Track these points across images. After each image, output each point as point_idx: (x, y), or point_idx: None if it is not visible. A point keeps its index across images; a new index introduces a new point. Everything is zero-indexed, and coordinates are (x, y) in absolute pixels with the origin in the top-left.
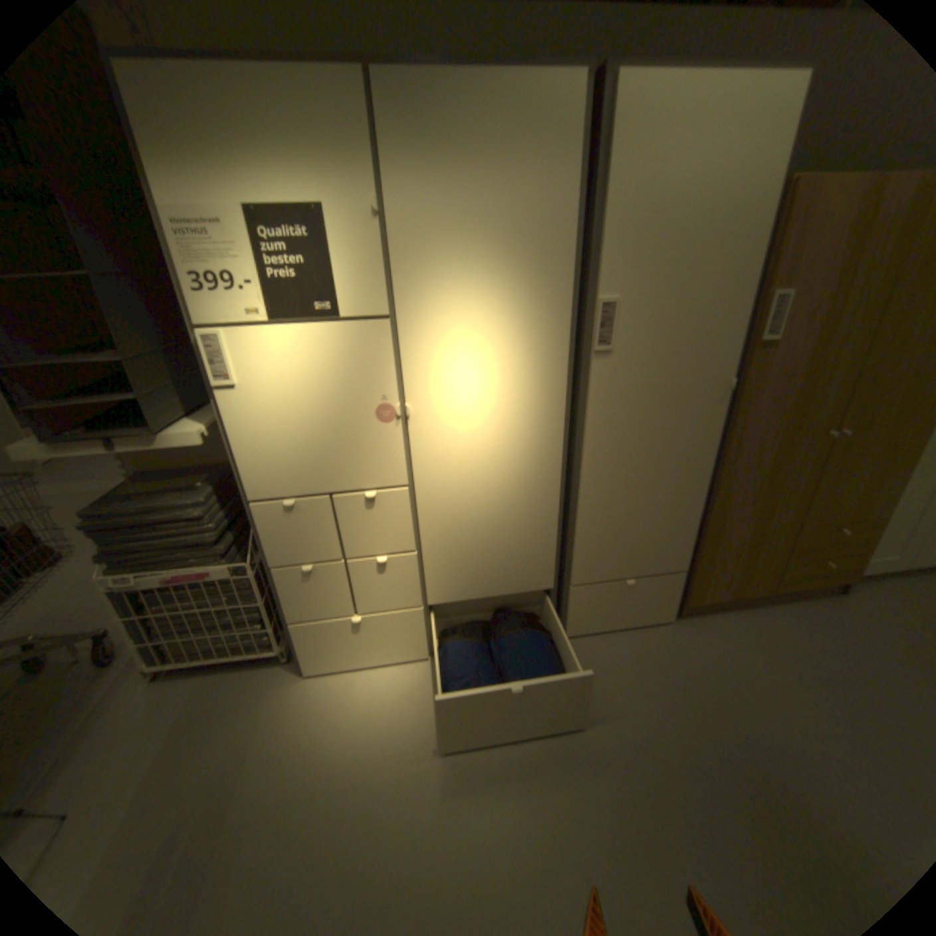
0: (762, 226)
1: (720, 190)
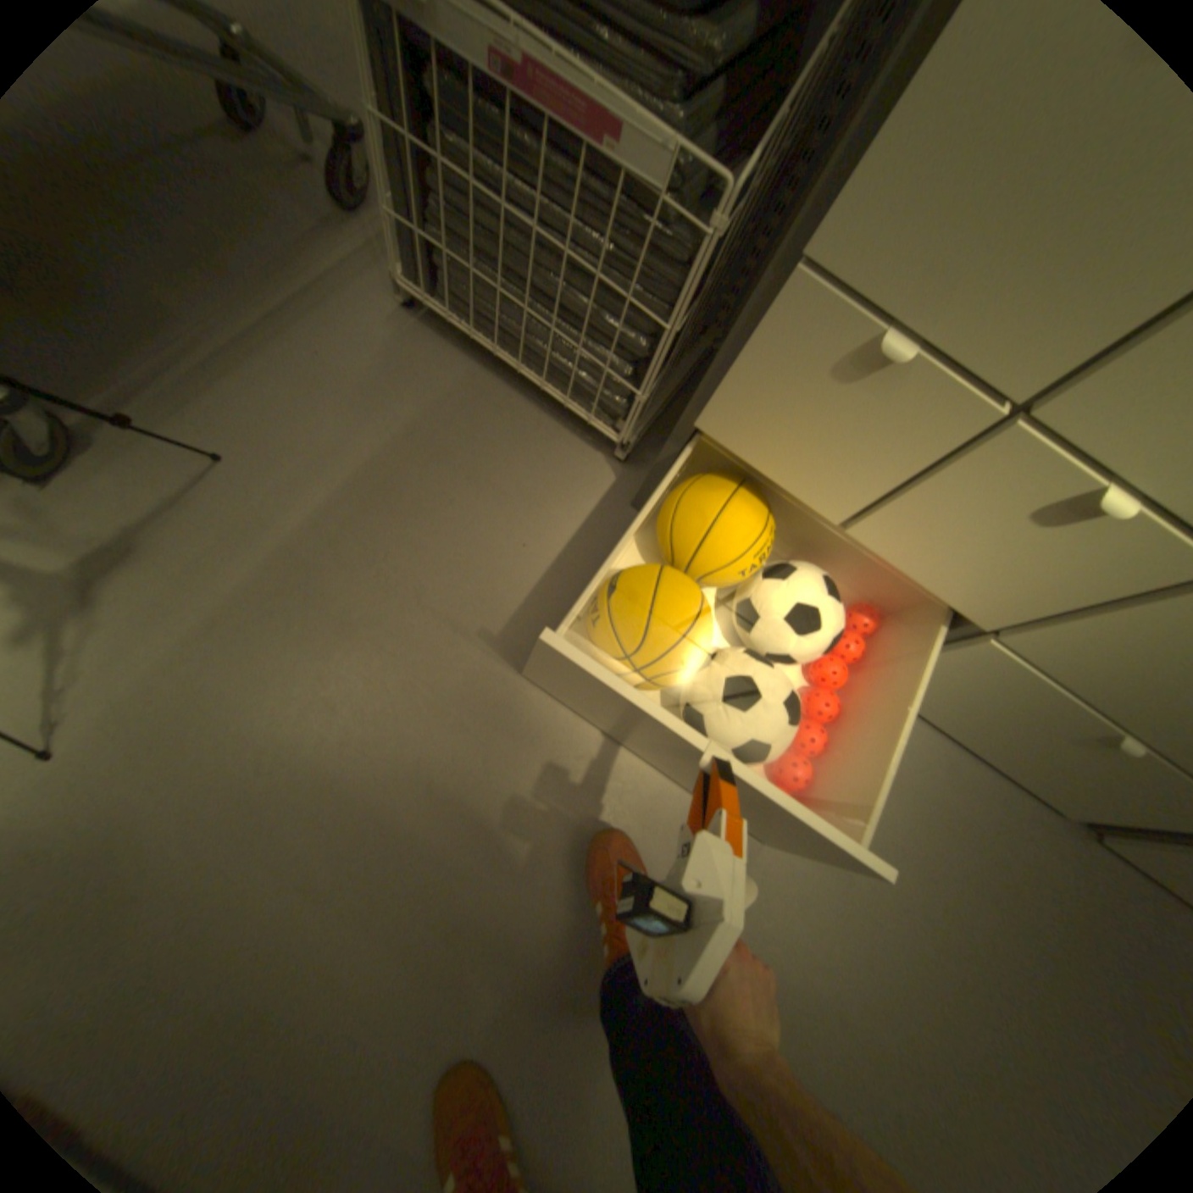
0: None
1: None
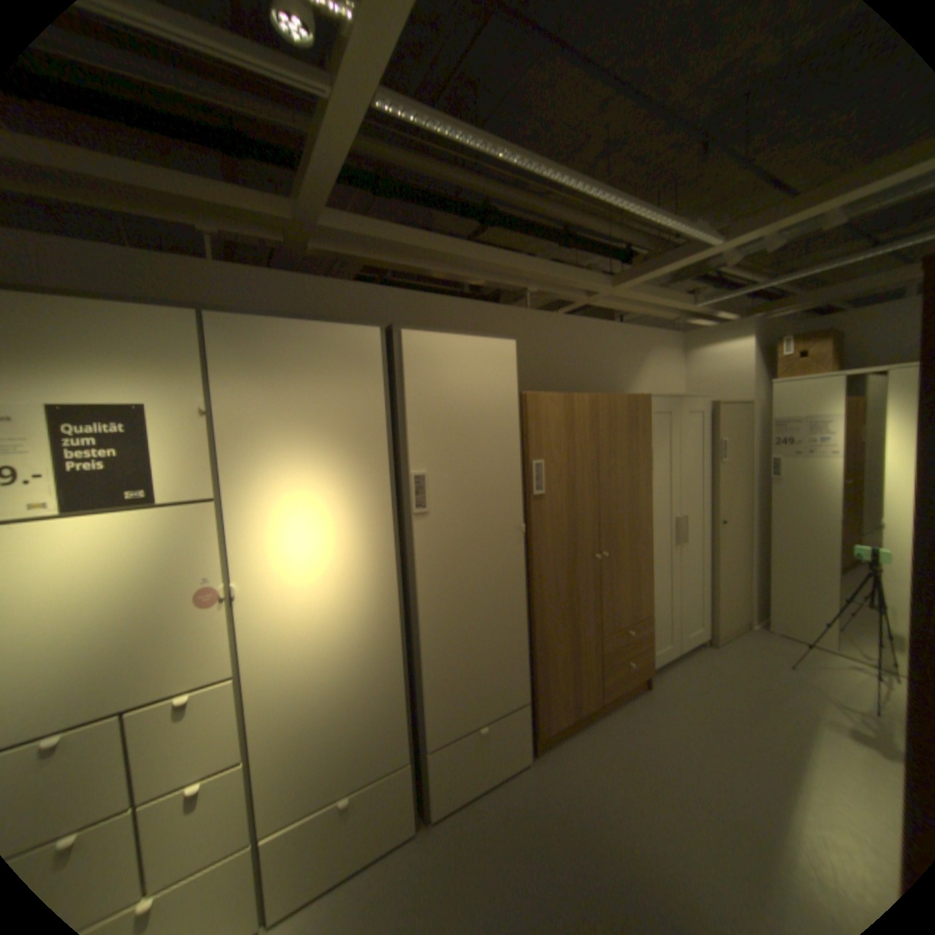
0: (512, 422)
1: (481, 400)
